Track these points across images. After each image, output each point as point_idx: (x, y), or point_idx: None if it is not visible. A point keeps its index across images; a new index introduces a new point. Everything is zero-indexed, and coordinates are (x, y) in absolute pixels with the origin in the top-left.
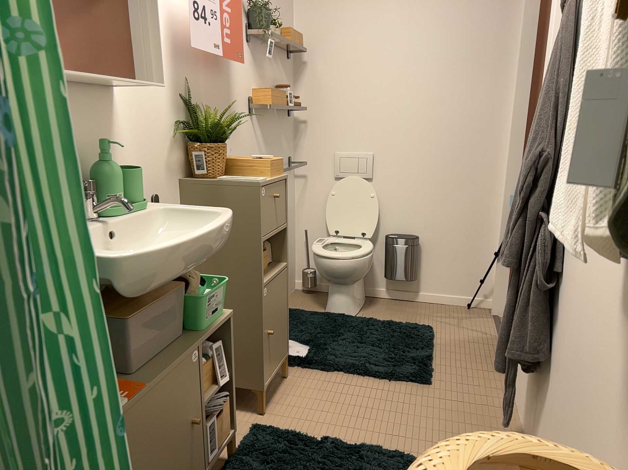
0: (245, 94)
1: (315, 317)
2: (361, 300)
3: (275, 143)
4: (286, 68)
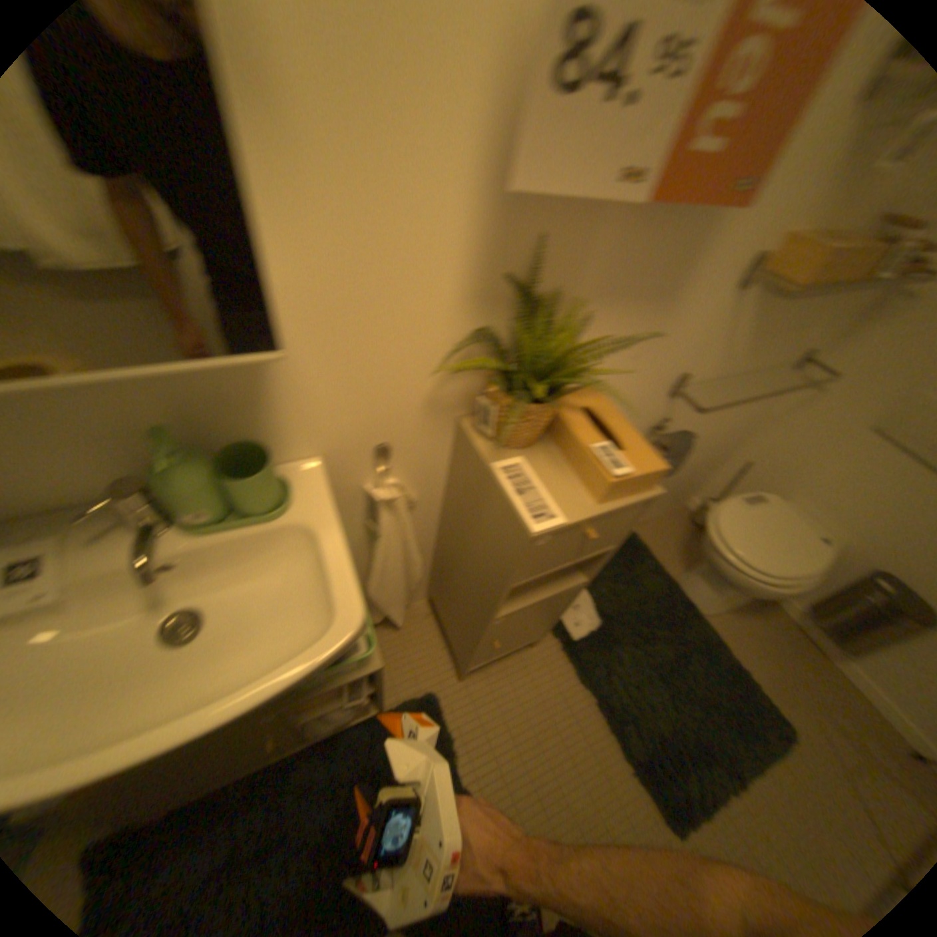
0: (752, 236)
1: (655, 579)
2: (743, 601)
3: (785, 327)
4: None
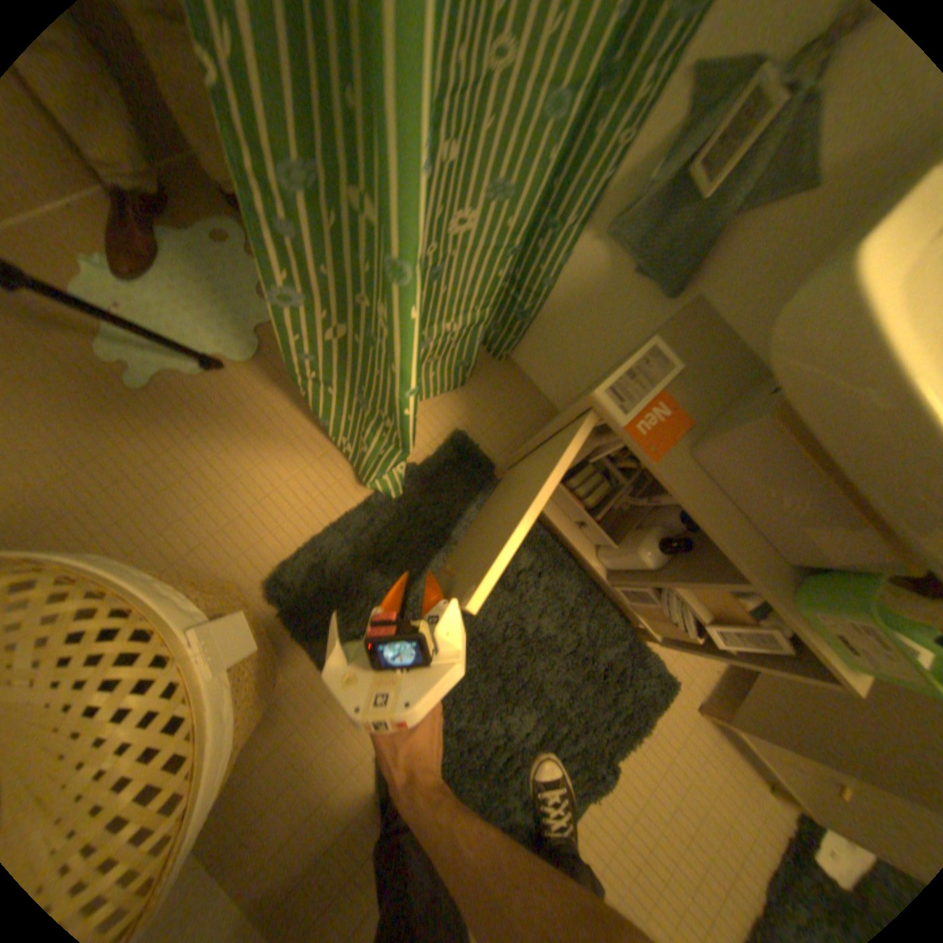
0: None
1: None
2: None
3: None
4: None
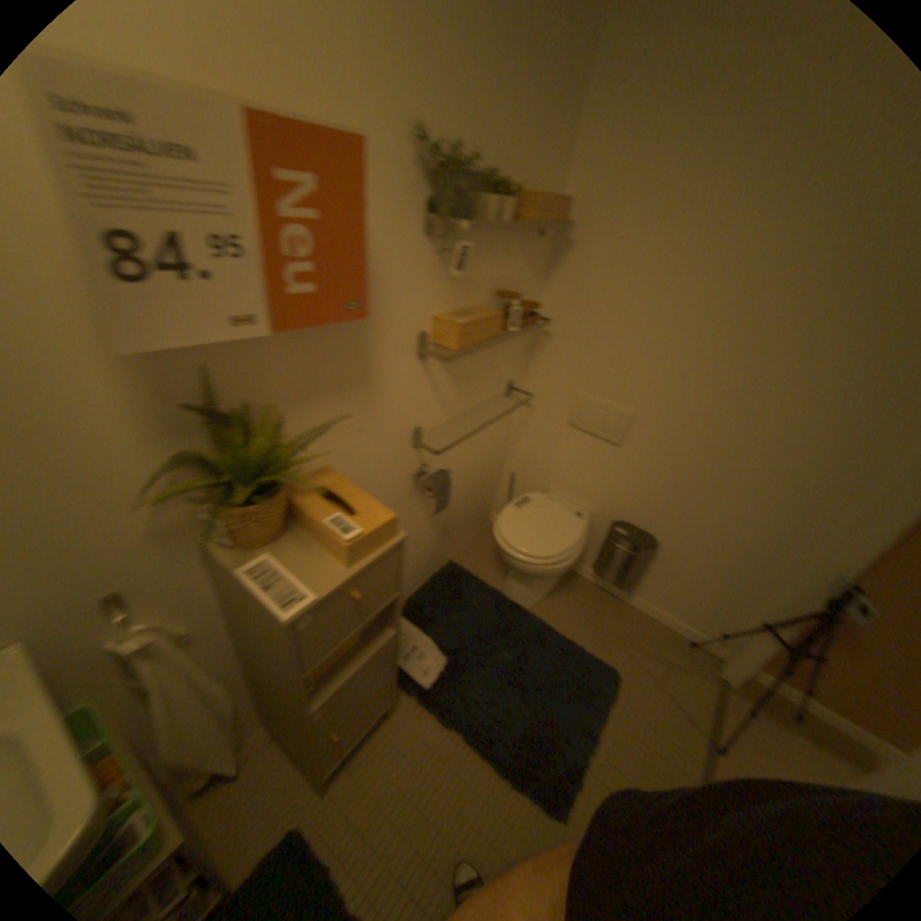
0: (408, 326)
1: (482, 598)
2: (552, 585)
3: (479, 375)
4: (534, 247)
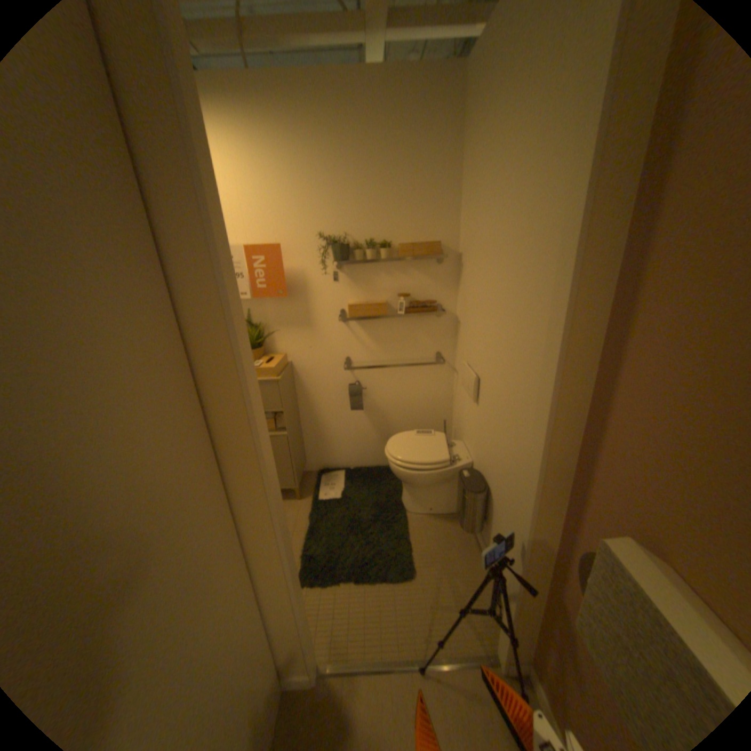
0: (331, 307)
1: (389, 488)
2: (436, 507)
3: (396, 340)
4: (432, 270)
